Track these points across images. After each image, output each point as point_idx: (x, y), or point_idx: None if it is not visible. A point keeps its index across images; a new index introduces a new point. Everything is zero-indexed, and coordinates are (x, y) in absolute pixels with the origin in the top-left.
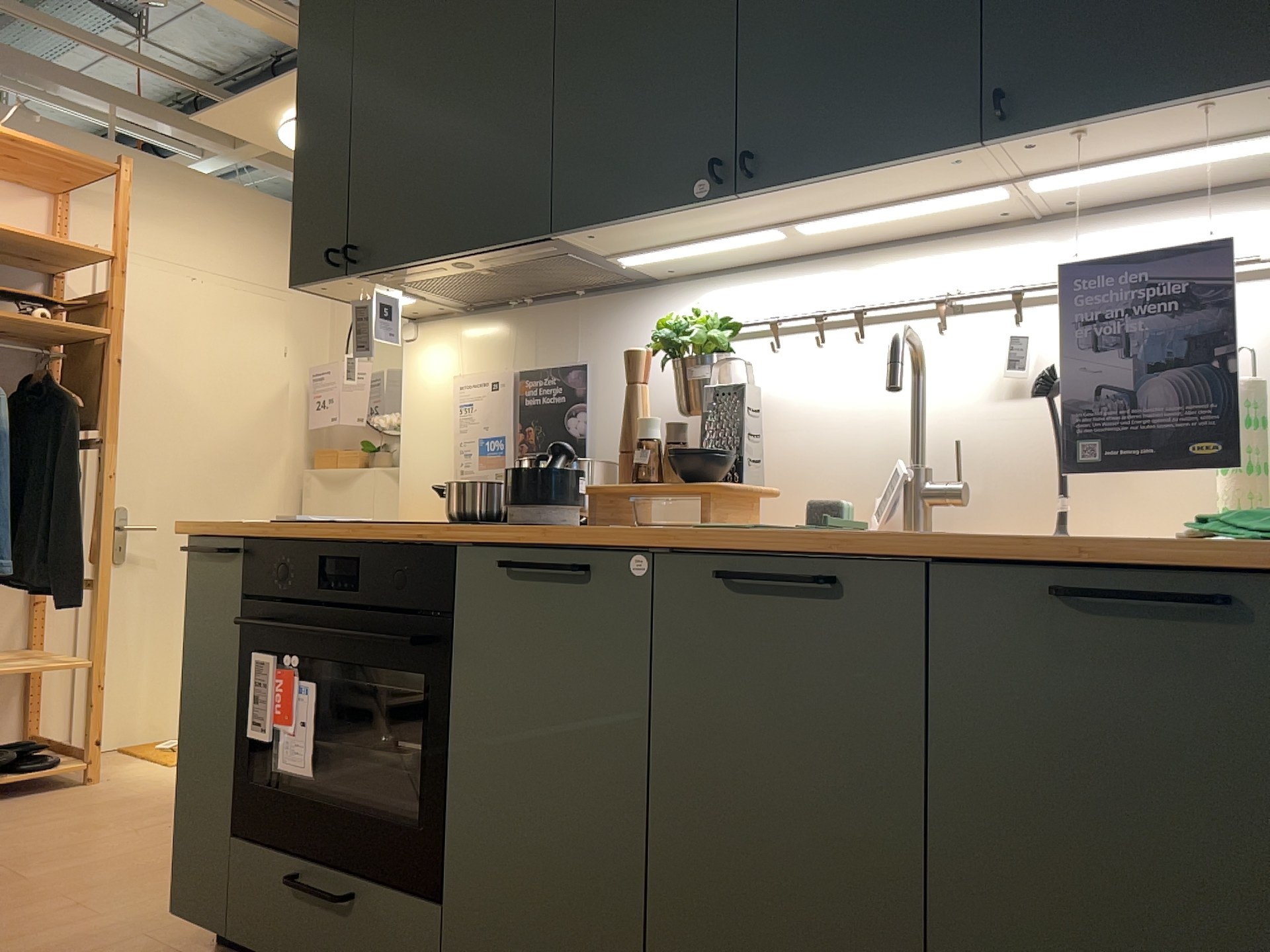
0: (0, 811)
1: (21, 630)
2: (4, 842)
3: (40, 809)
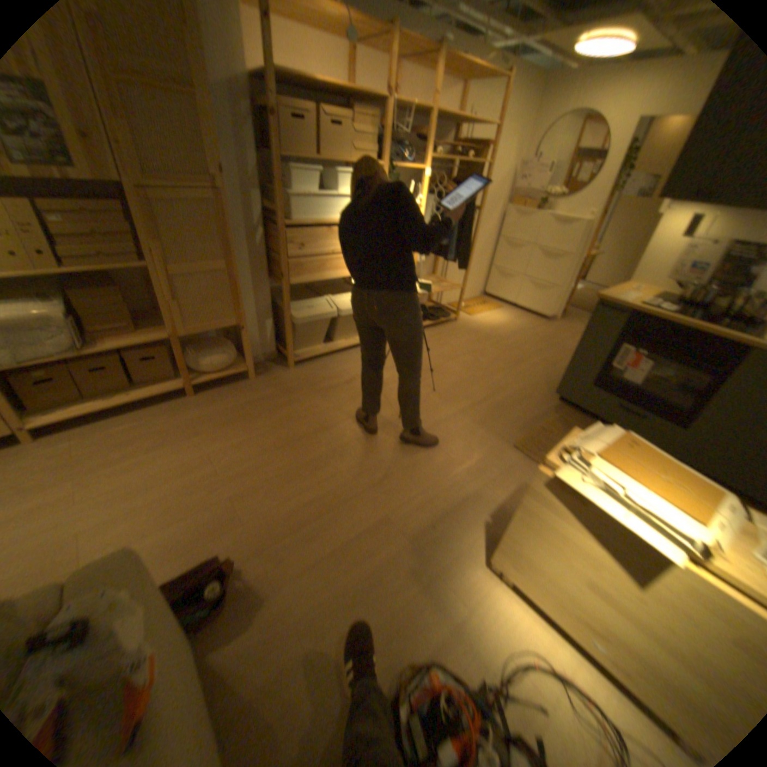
0: (444, 330)
1: (430, 268)
2: (459, 345)
3: (454, 331)
